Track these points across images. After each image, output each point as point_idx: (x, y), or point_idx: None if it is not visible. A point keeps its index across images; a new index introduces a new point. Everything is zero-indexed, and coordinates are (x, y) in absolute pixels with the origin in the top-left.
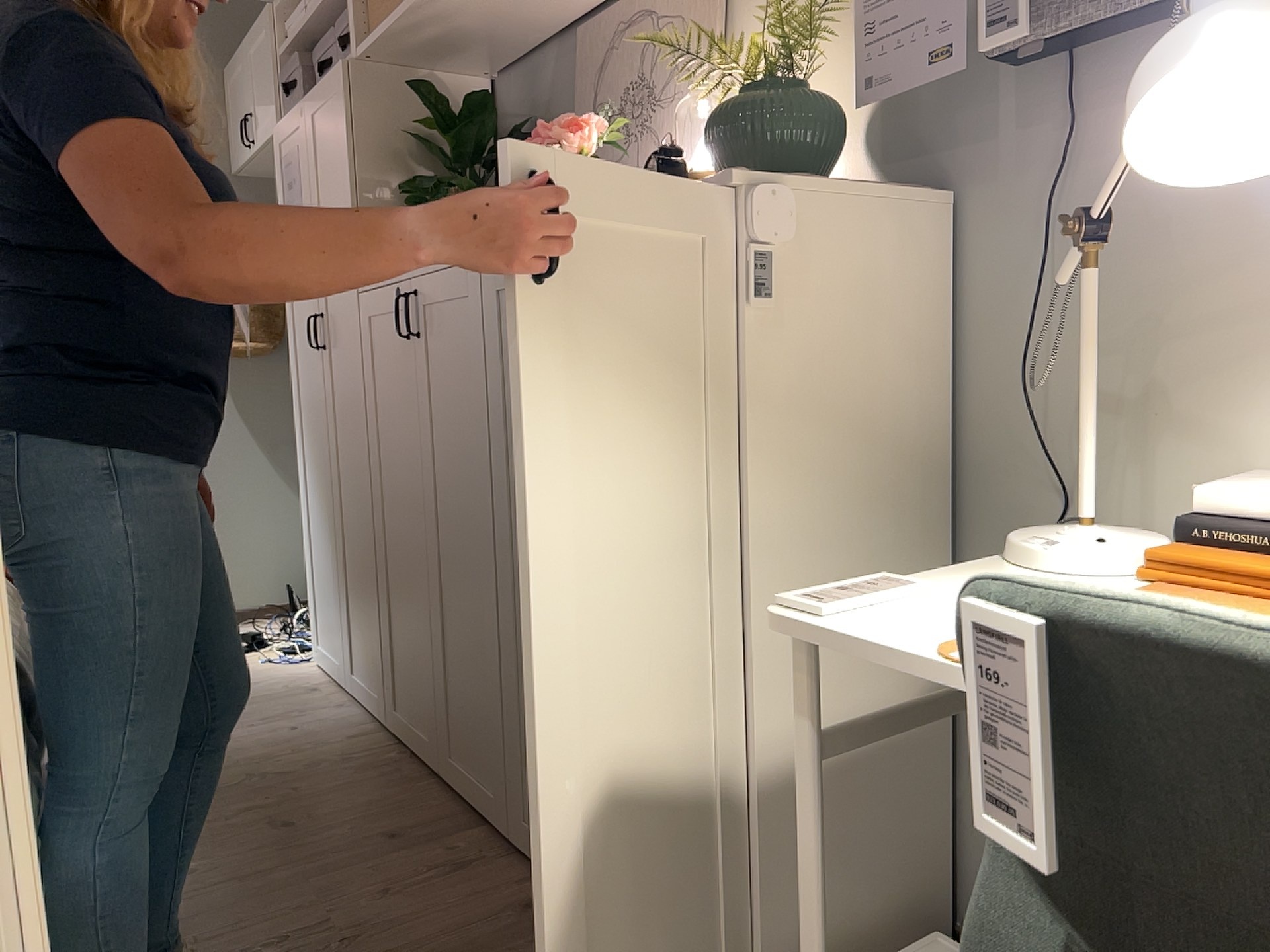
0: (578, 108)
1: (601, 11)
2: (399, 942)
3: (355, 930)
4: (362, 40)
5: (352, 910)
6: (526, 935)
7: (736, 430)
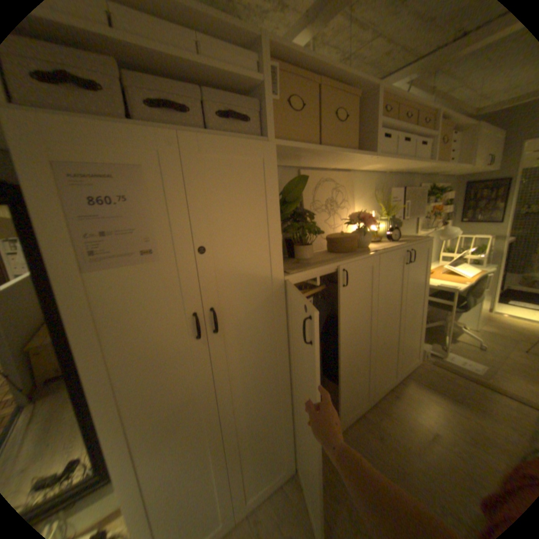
0: (304, 198)
1: (307, 168)
2: (424, 420)
3: (427, 432)
4: (274, 135)
5: (420, 436)
6: (405, 396)
7: (429, 274)
